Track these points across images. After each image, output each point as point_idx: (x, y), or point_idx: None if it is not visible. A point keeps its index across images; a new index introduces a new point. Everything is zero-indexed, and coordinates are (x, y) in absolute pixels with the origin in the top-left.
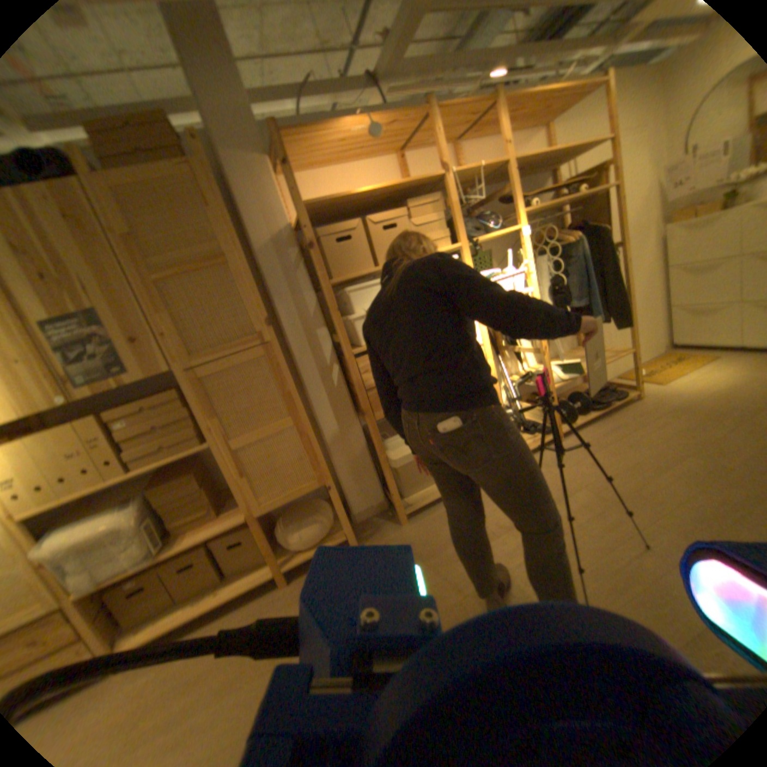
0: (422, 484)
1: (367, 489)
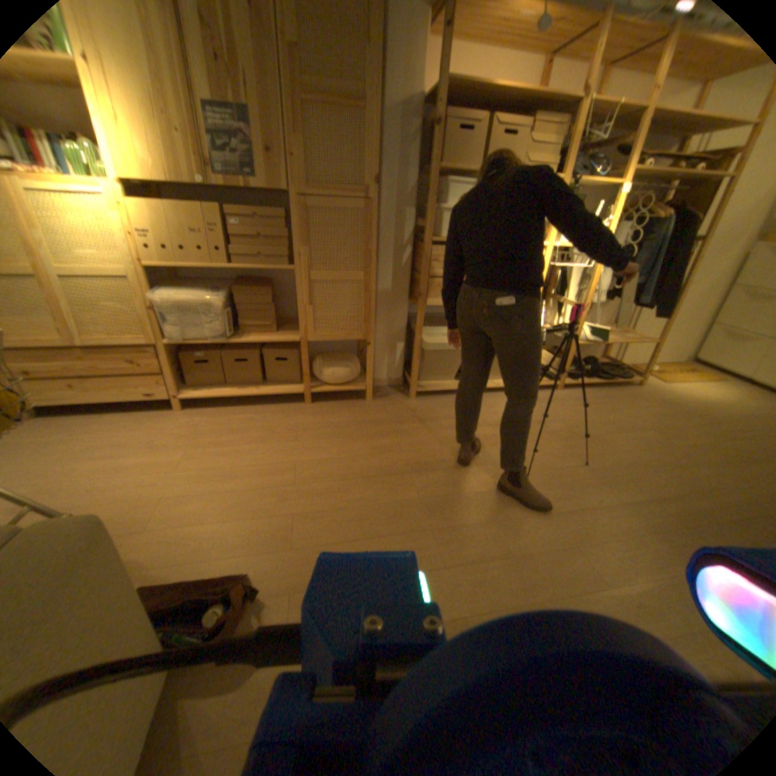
0: (436, 374)
1: (392, 362)
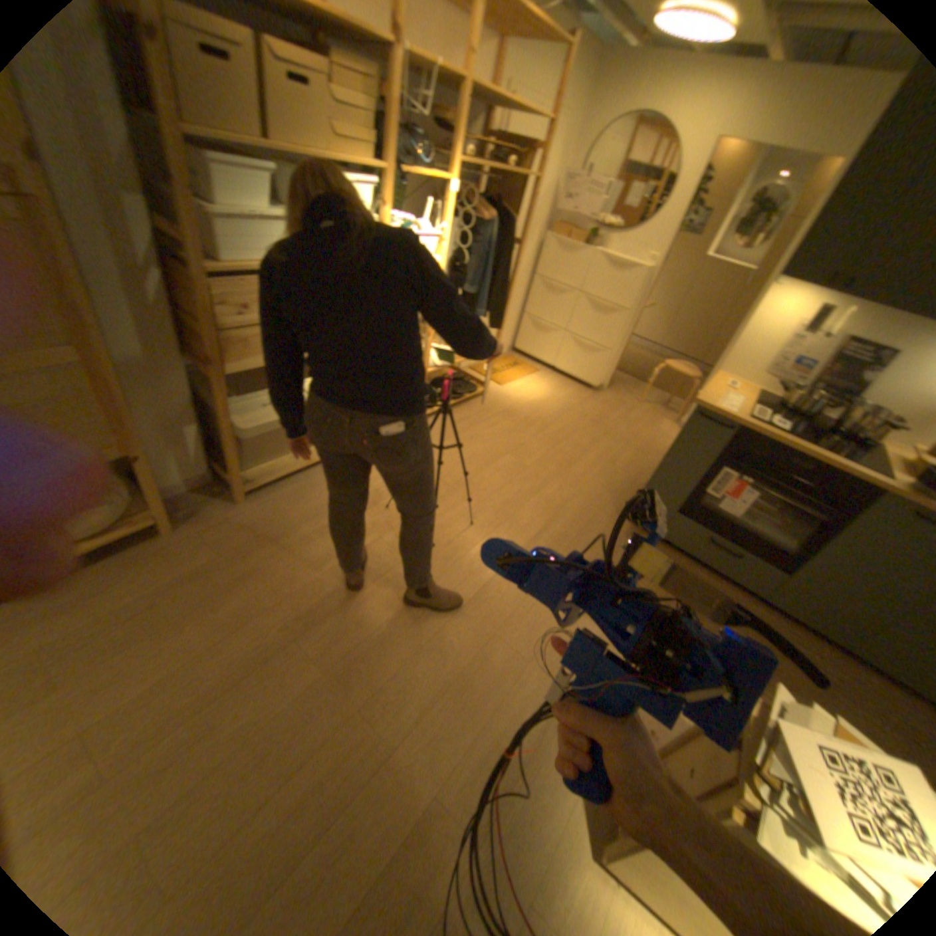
0: (269, 458)
1: (187, 459)
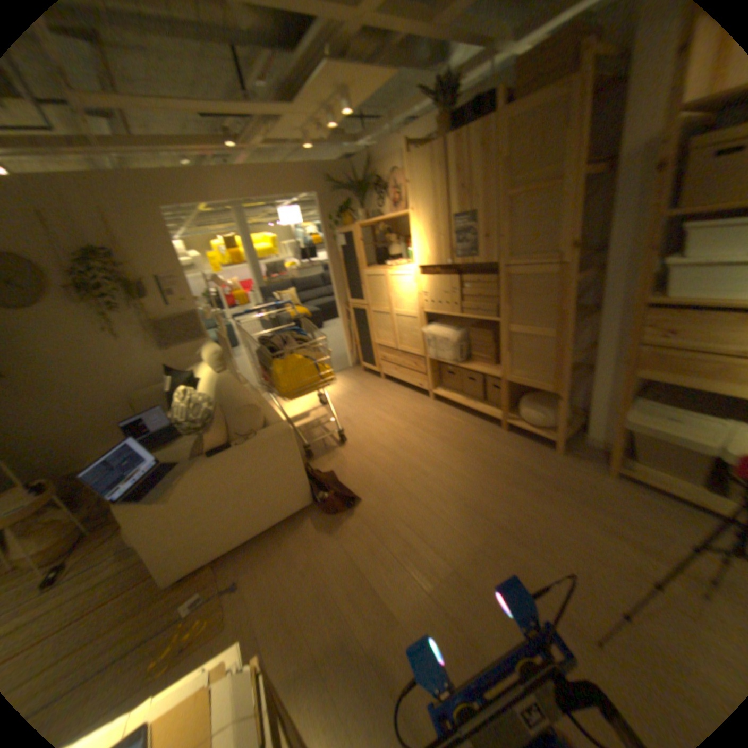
0: (667, 468)
1: (614, 428)
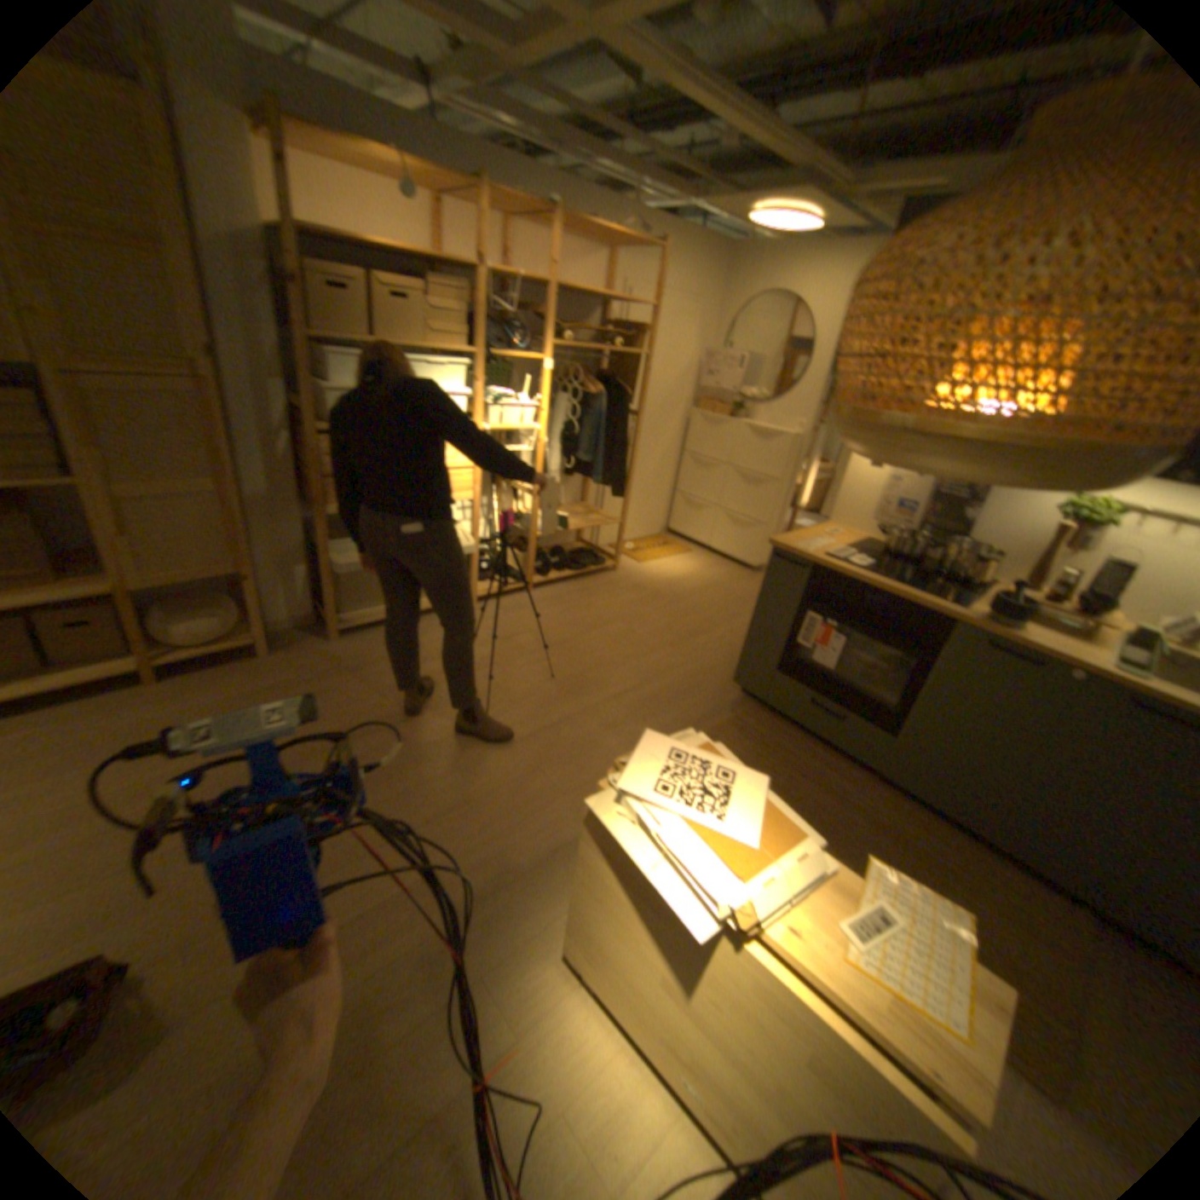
0: (364, 604)
1: (291, 597)
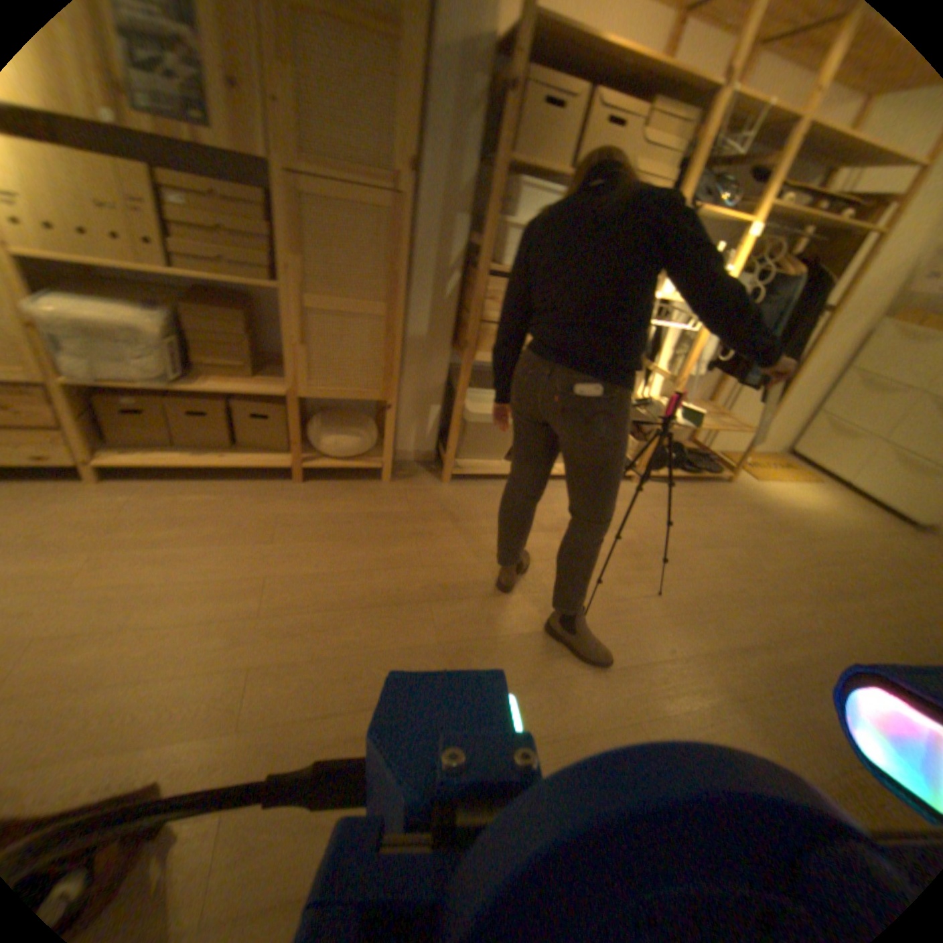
0: (481, 452)
1: (423, 430)
